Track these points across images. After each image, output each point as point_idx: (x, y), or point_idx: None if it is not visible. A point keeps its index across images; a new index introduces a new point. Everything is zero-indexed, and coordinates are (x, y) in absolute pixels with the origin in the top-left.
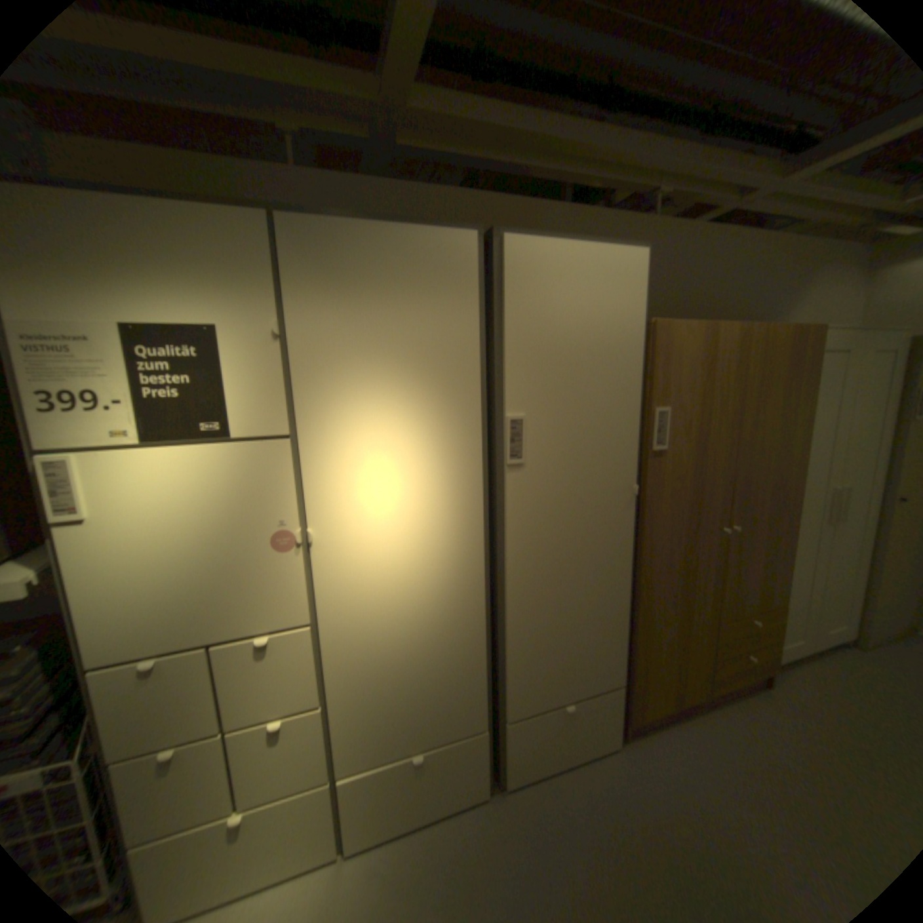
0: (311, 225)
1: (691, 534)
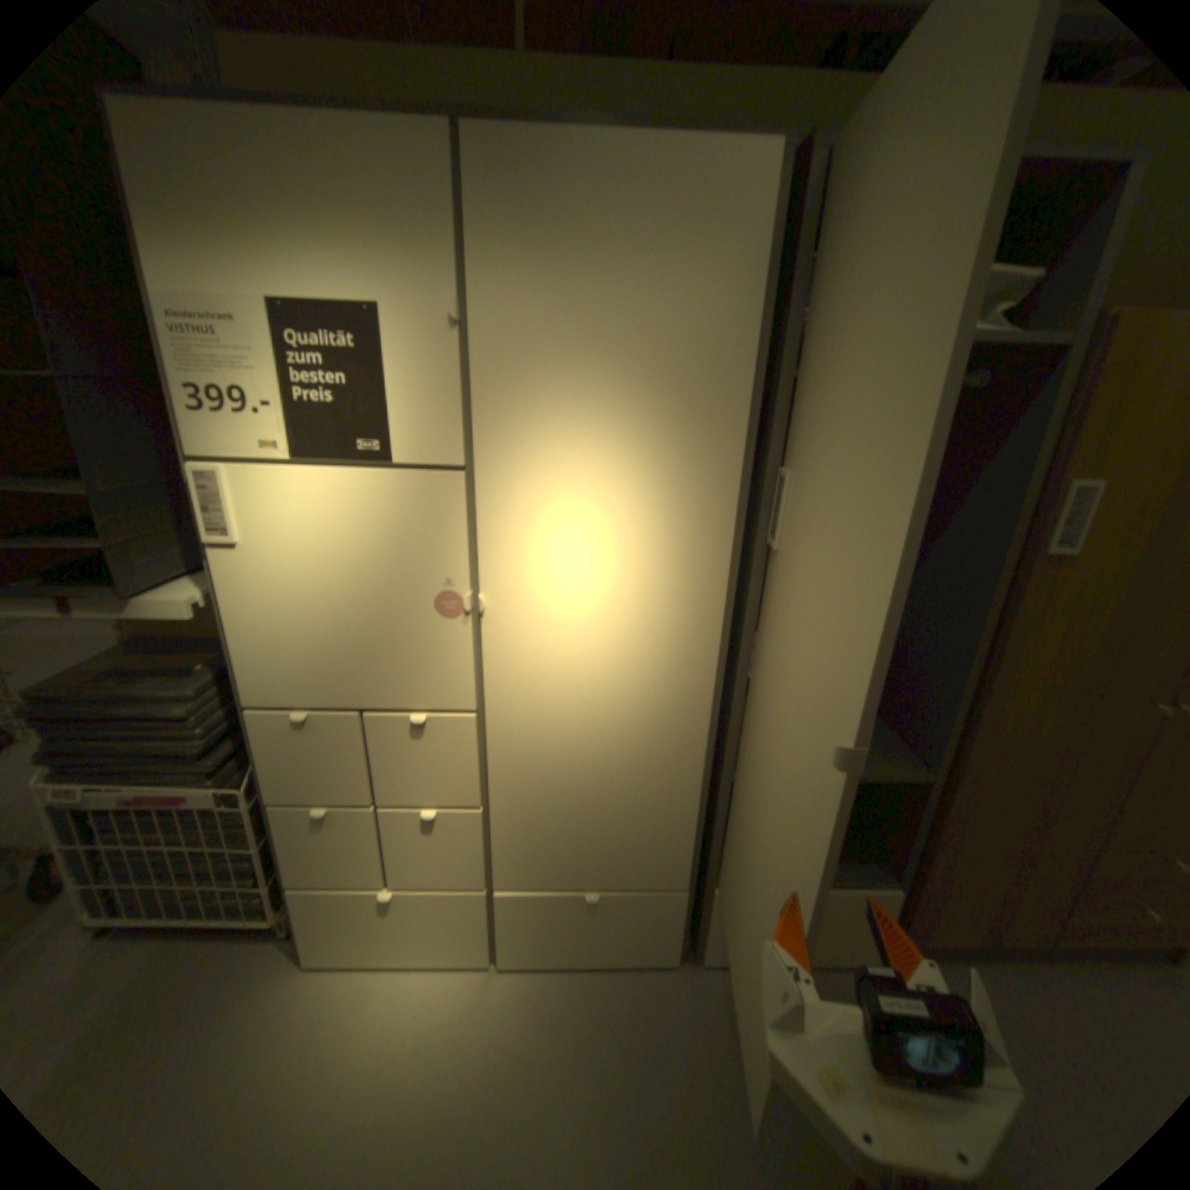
0: (511, 140)
1: (1088, 702)
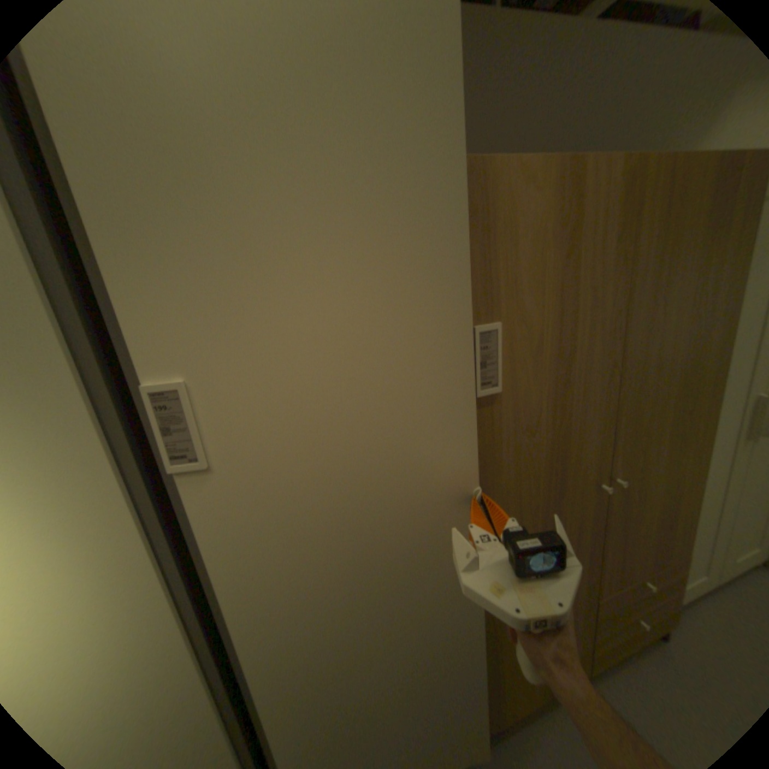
0: None
1: (551, 503)
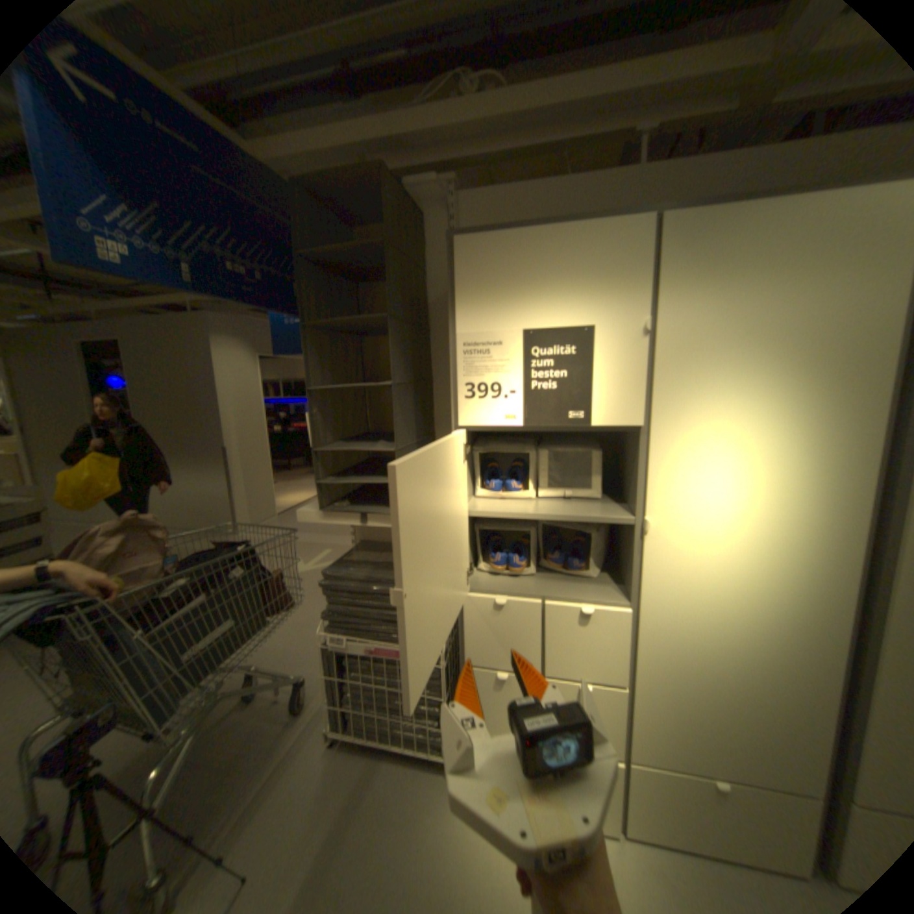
0: (700, 216)
1: None
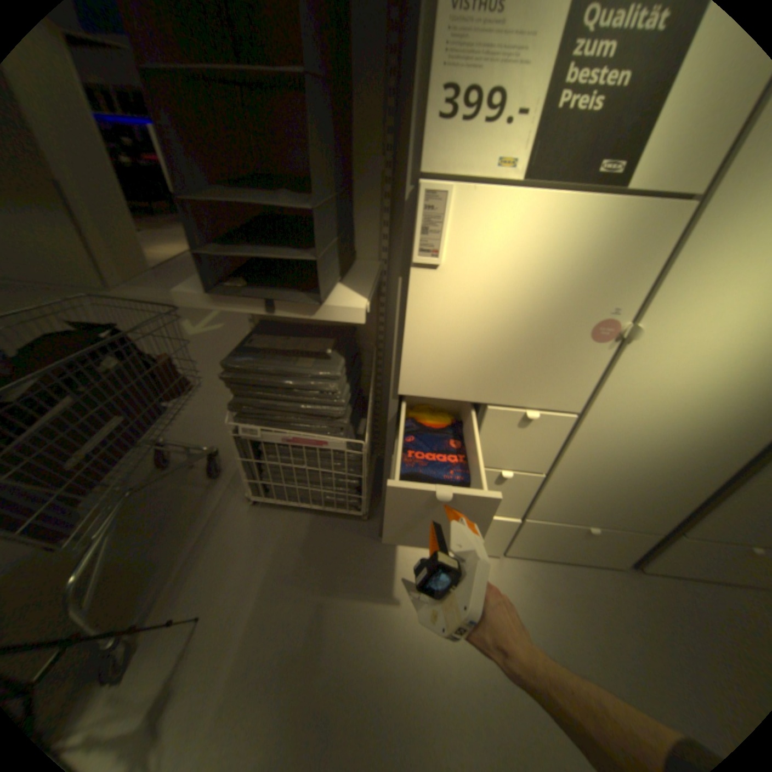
0: None
1: None
